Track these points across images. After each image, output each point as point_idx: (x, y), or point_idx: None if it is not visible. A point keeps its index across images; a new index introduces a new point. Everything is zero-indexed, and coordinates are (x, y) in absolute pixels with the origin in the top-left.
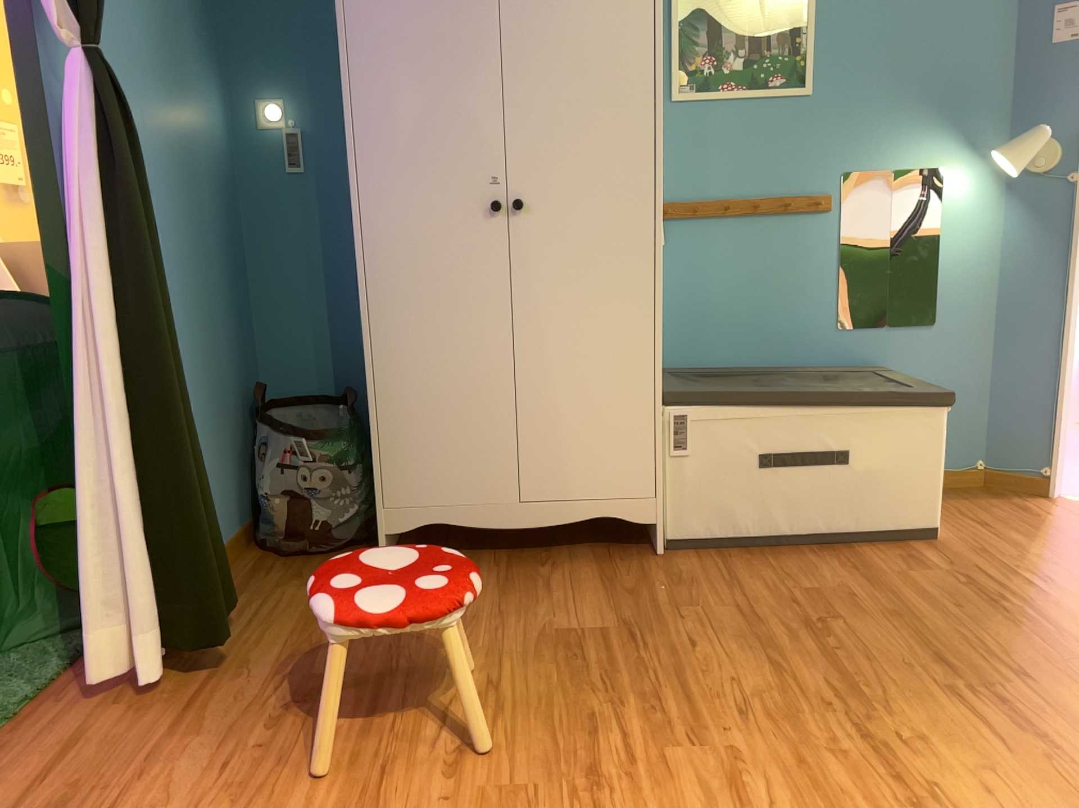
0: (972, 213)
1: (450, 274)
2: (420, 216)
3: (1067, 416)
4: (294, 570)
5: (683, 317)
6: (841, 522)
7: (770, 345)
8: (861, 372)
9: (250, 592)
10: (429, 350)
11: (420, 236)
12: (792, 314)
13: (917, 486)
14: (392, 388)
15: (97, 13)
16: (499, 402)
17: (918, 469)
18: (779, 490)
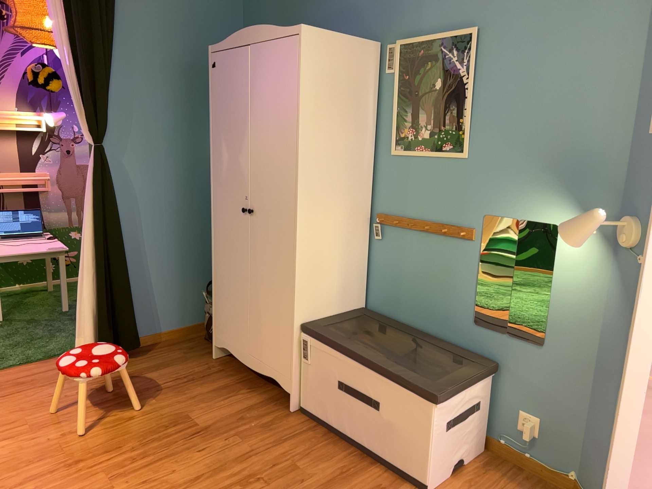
0: (580, 266)
1: (233, 236)
2: (226, 208)
3: (628, 471)
4: (192, 346)
5: (389, 285)
6: (377, 447)
7: (432, 319)
8: (475, 359)
9: (167, 348)
10: (227, 269)
11: (226, 216)
12: (446, 303)
13: (419, 449)
14: (217, 282)
15: (103, 130)
16: (244, 302)
17: (420, 438)
18: (349, 408)
